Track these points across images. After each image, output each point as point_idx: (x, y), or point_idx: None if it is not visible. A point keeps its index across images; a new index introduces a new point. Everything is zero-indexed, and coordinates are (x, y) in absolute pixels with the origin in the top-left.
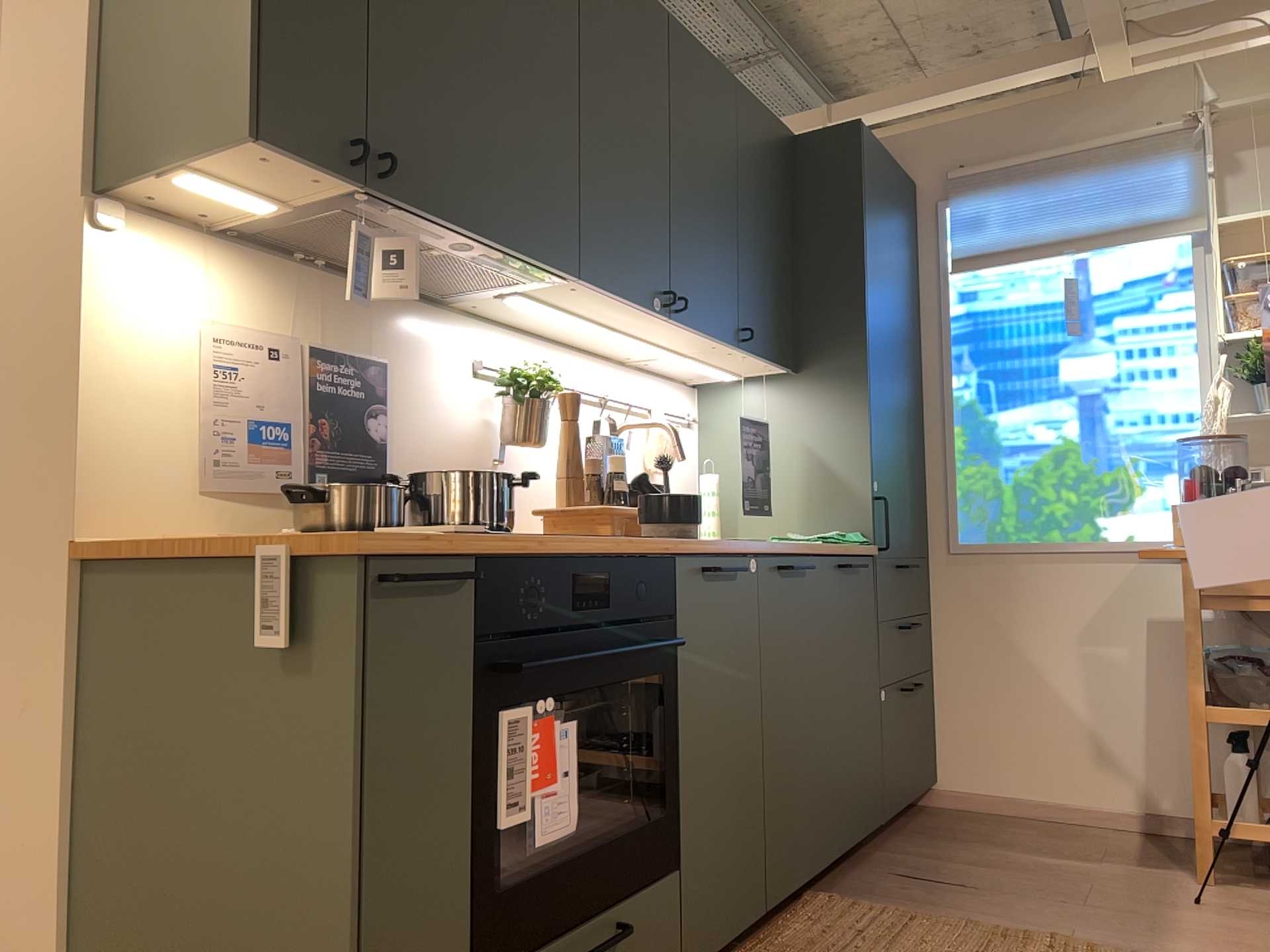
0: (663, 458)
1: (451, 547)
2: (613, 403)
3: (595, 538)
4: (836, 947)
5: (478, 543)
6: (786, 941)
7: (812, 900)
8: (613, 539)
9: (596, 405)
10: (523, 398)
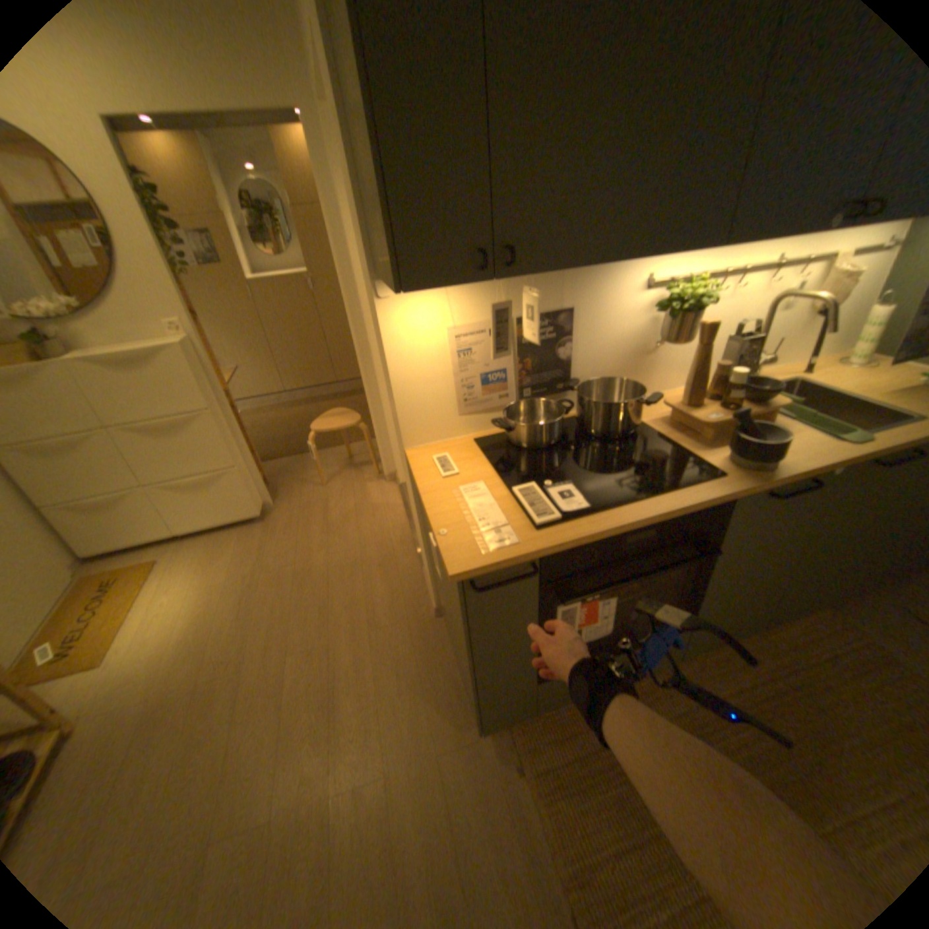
0: (826, 304)
1: (519, 560)
2: (789, 261)
3: (658, 499)
4: (807, 661)
5: (539, 554)
6: (776, 639)
7: (816, 611)
8: (675, 496)
9: (772, 263)
10: (682, 302)
